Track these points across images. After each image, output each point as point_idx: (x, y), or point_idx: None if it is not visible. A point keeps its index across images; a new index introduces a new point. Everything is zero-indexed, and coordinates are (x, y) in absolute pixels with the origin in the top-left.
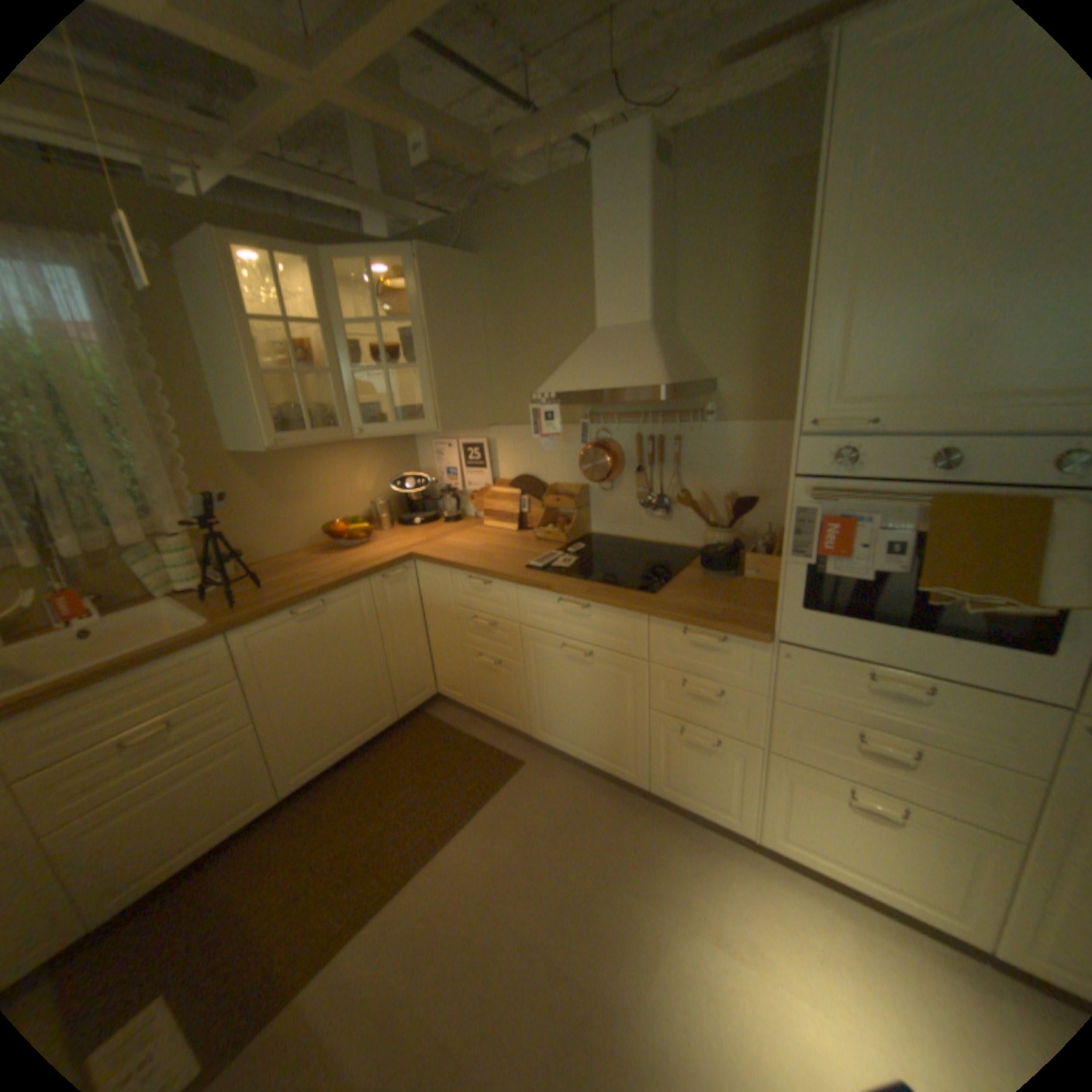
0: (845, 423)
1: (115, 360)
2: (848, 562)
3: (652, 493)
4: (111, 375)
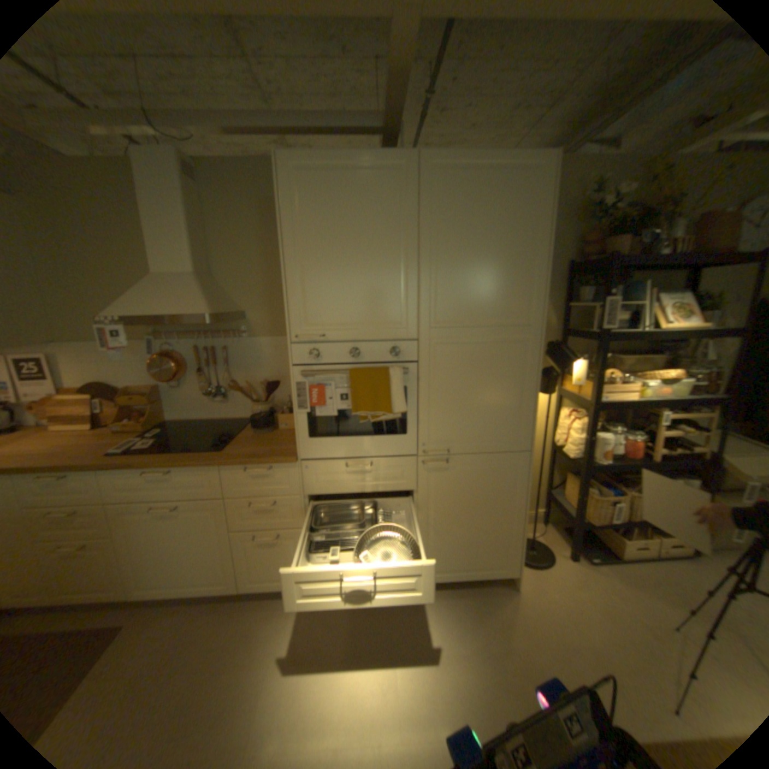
0: (311, 337)
1: None
2: (325, 408)
3: (213, 386)
4: None
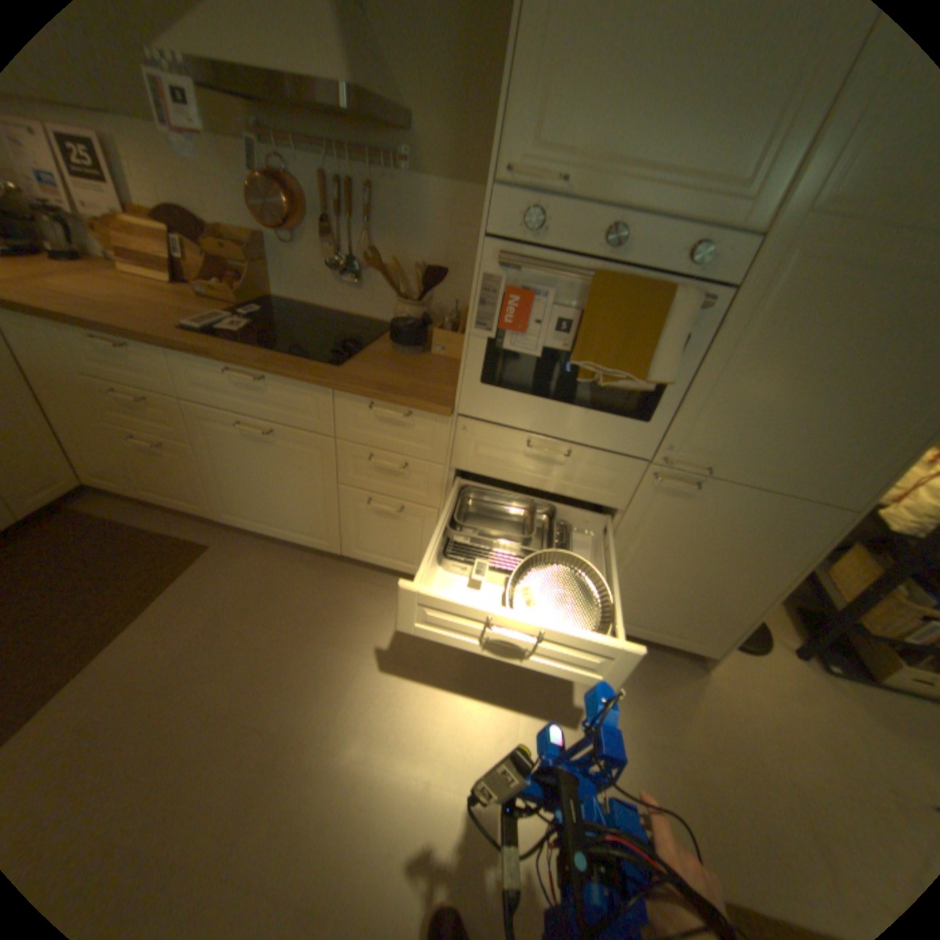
0: (537, 177)
1: None
2: (521, 338)
3: (341, 256)
4: None
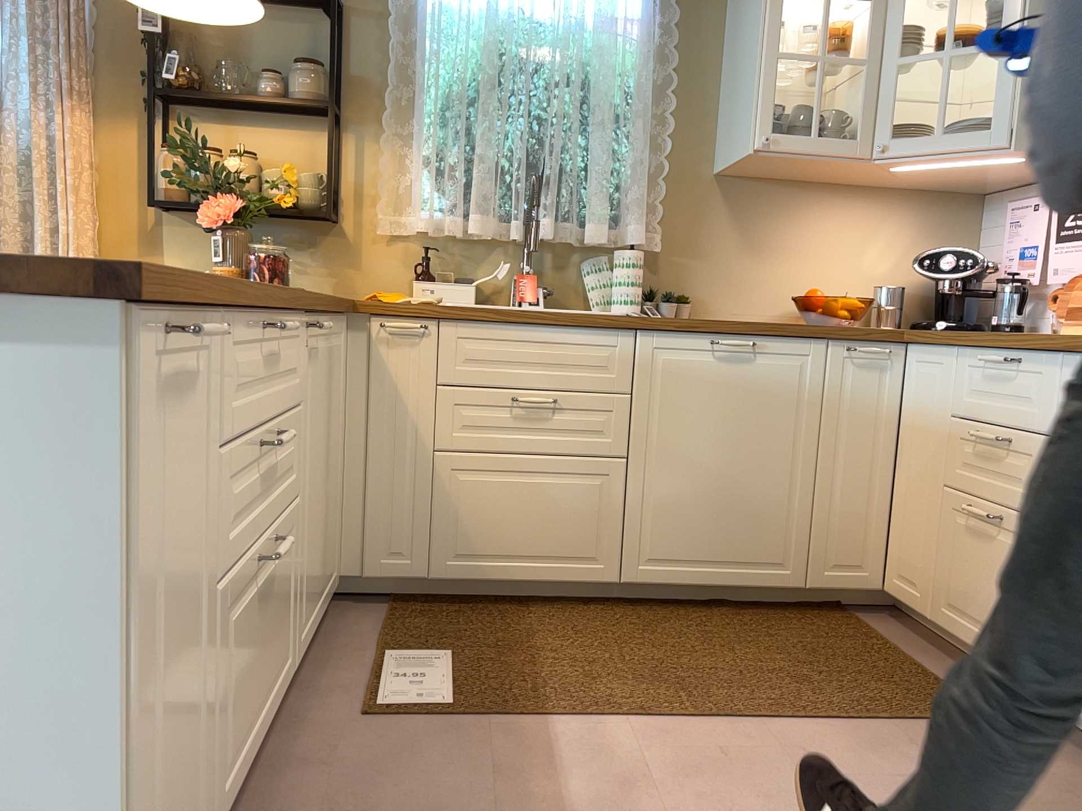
0: None
1: (647, 49)
2: None
3: None
4: (639, 66)
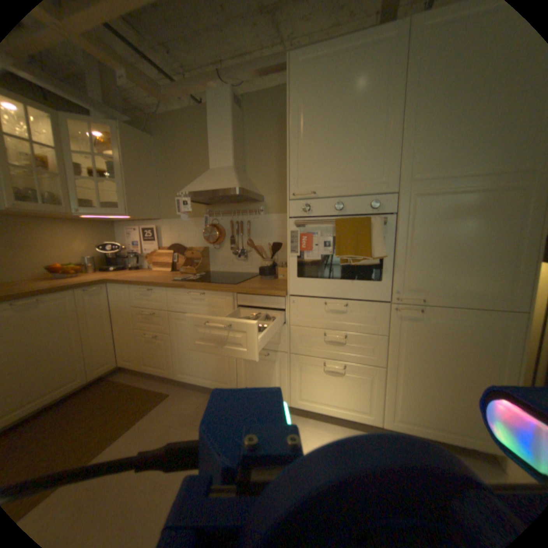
0: (304, 194)
1: None
2: (311, 253)
3: (239, 250)
4: None
